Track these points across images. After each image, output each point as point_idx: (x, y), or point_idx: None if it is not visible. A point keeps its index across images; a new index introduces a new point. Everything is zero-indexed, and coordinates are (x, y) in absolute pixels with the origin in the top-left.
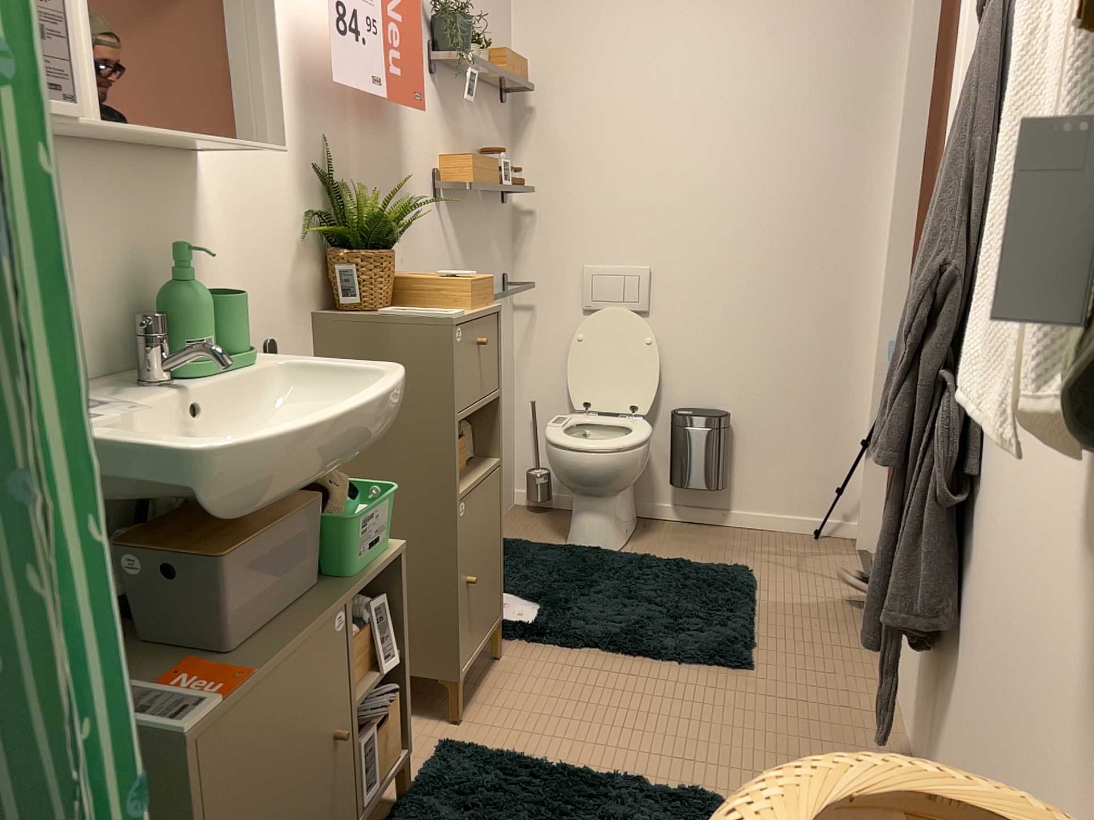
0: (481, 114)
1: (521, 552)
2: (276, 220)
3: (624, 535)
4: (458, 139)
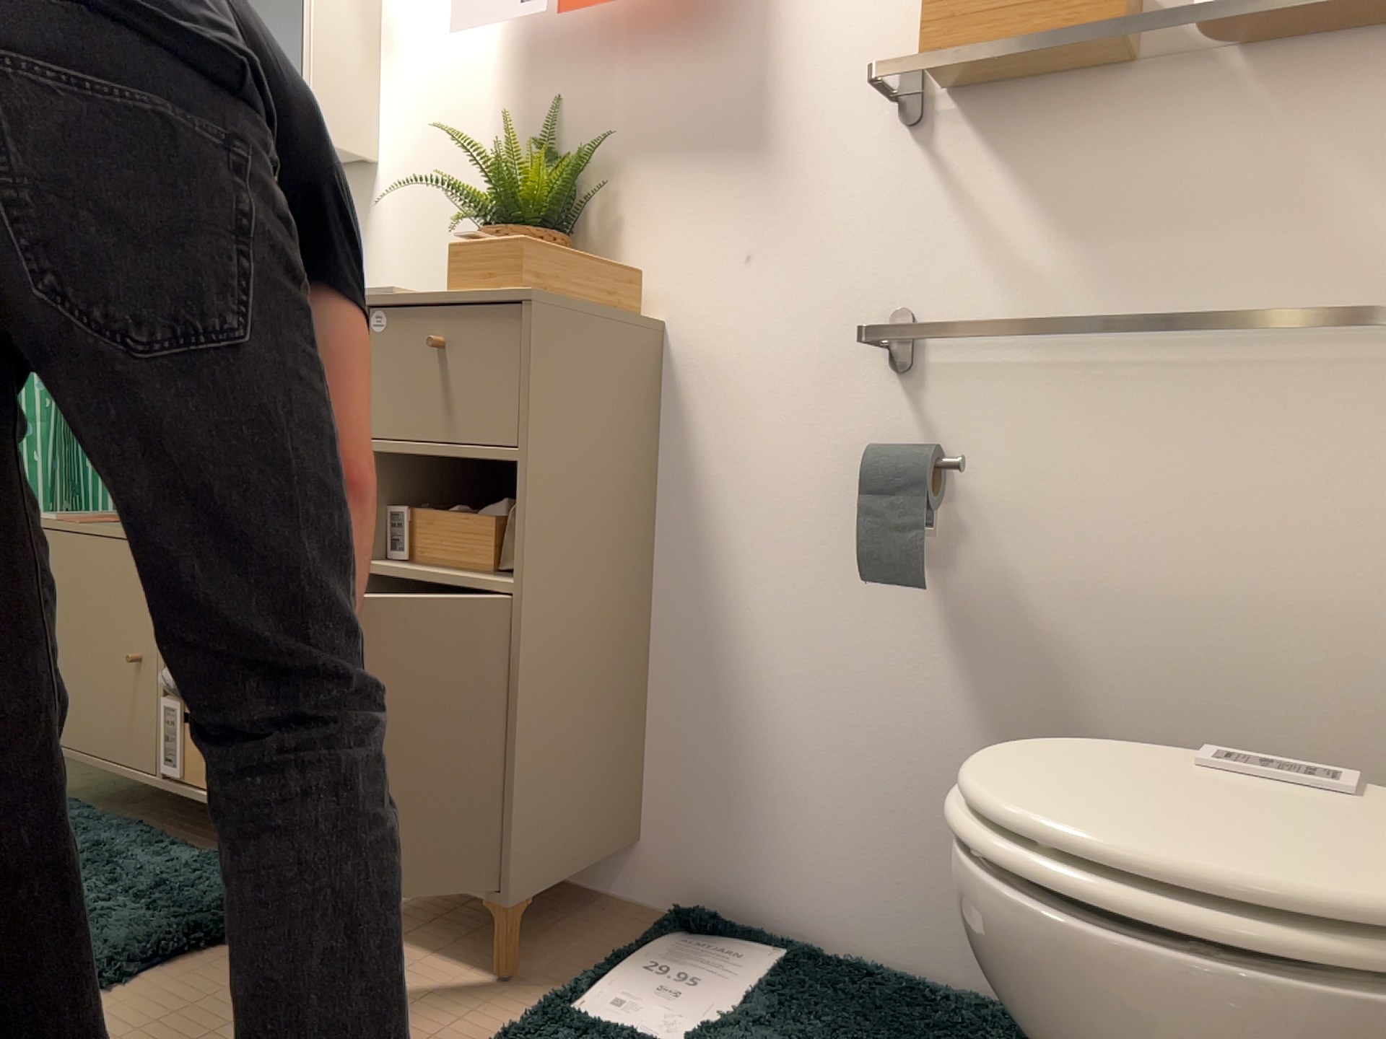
0: None
1: None
2: (446, 207)
3: None
4: None
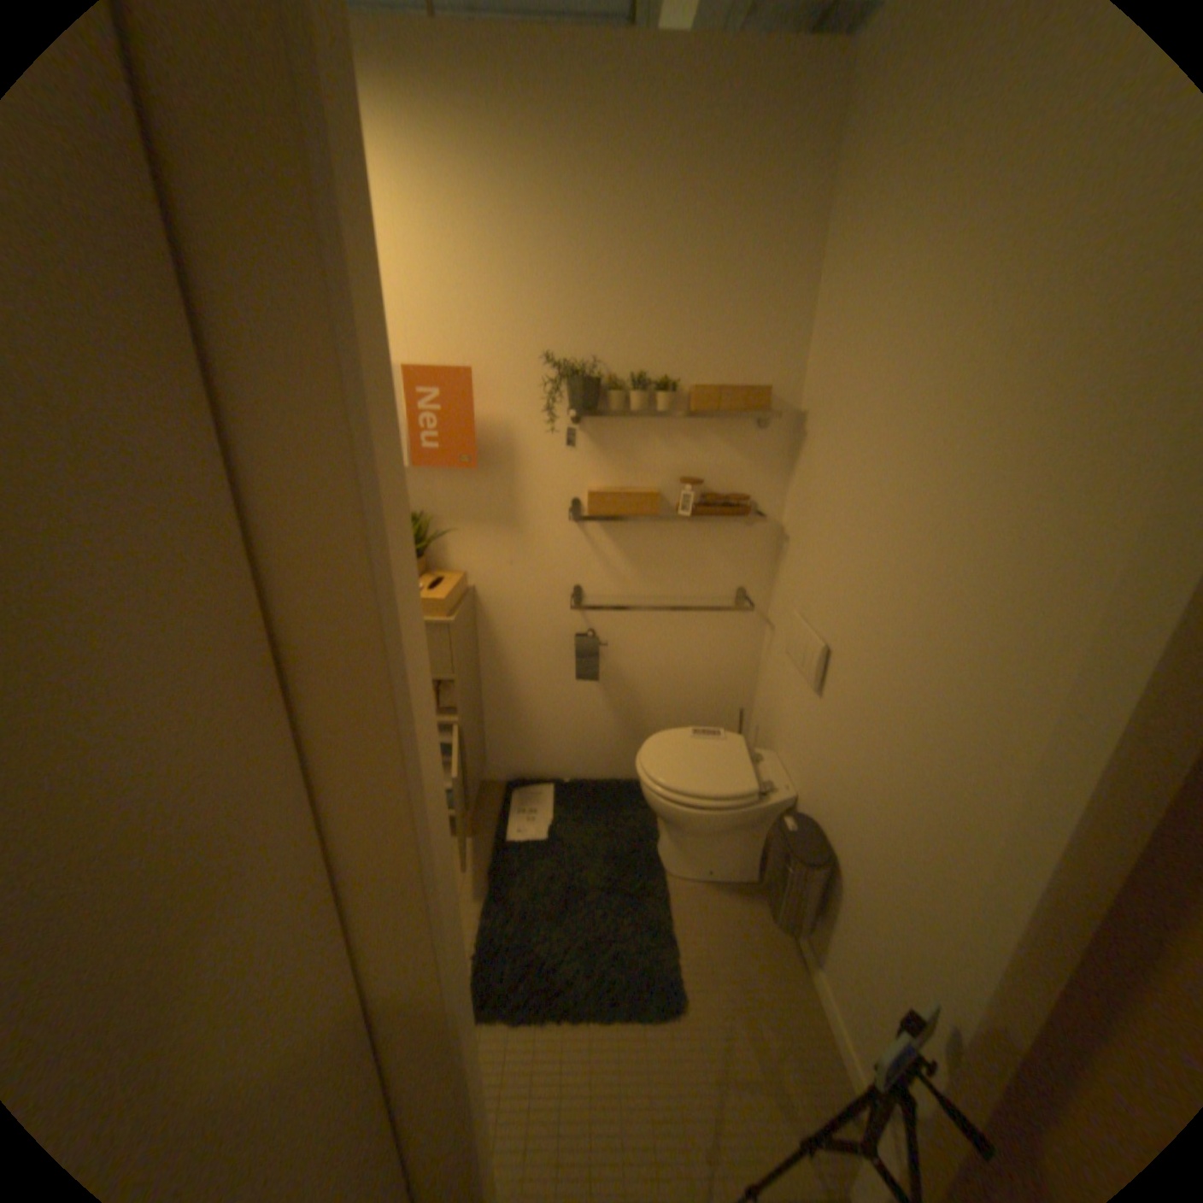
0: (692, 434)
1: (622, 805)
2: None
3: (696, 870)
4: (625, 463)
